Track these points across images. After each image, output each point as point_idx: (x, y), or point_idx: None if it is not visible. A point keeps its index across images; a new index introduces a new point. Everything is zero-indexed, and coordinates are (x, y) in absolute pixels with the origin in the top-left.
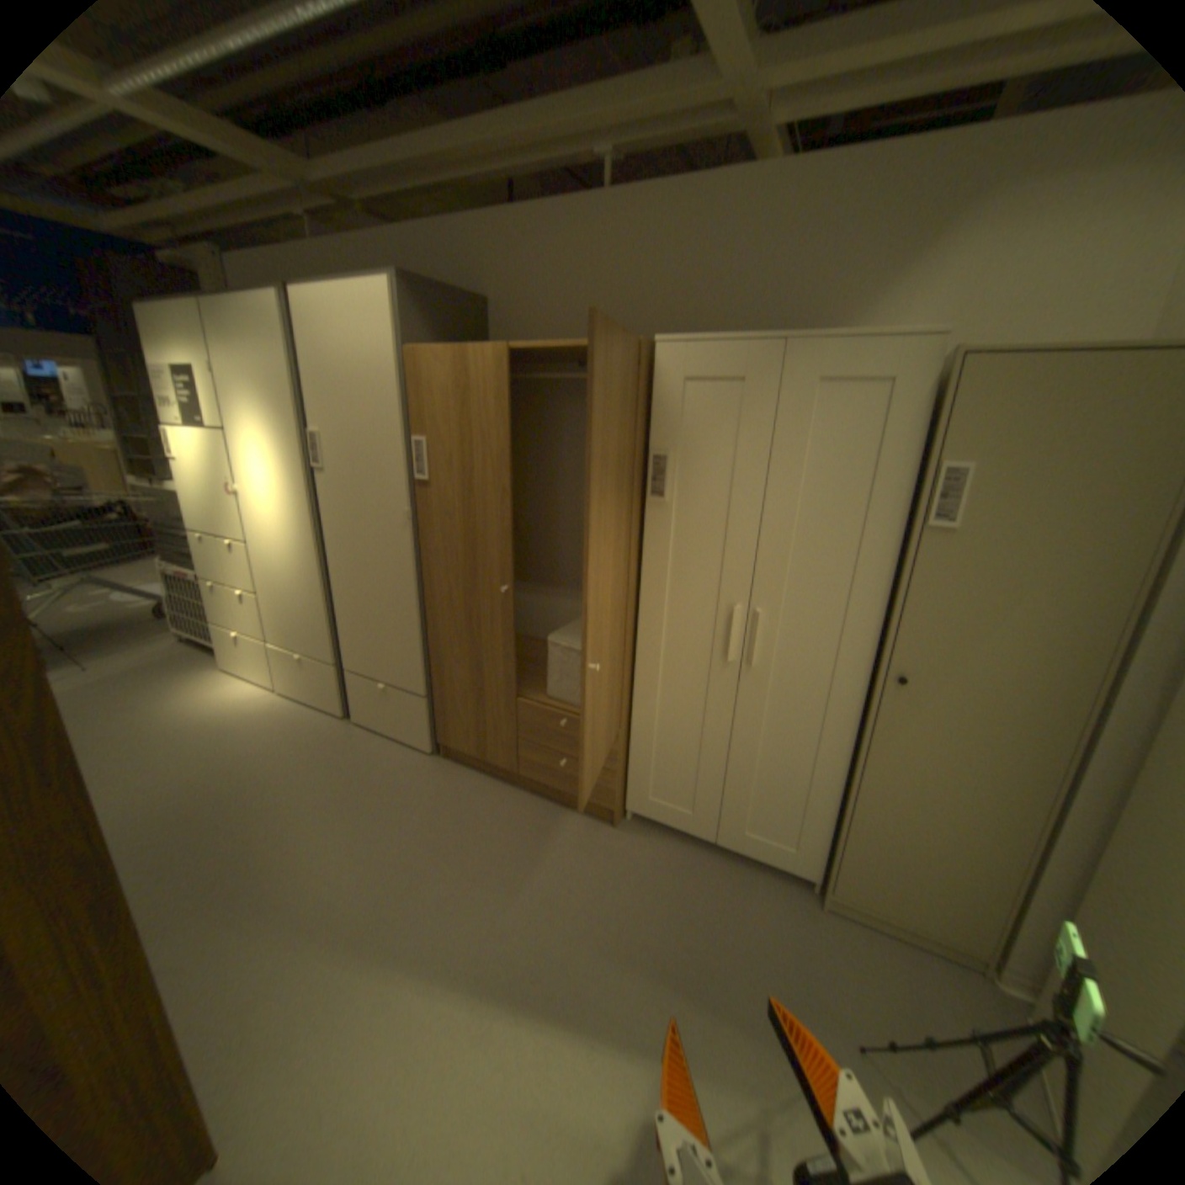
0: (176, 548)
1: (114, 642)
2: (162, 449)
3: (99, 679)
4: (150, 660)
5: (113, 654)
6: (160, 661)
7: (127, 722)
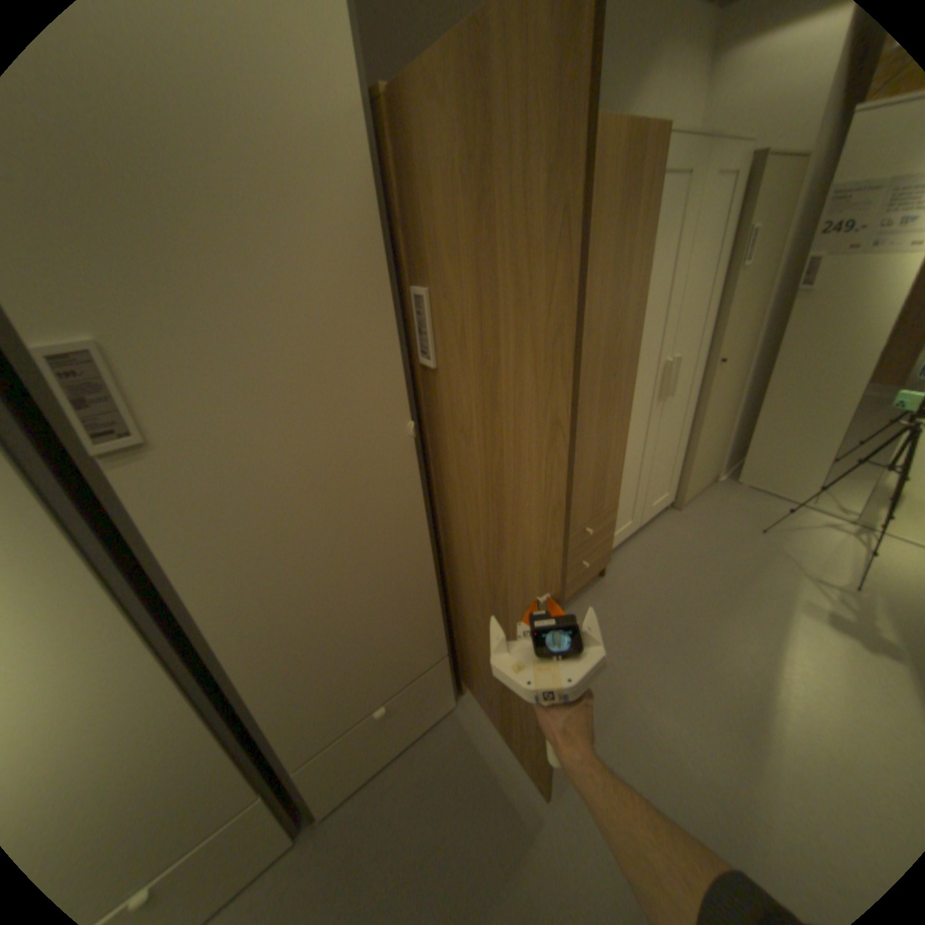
0: None
1: None
2: None
3: None
4: None
5: None
6: None
7: None
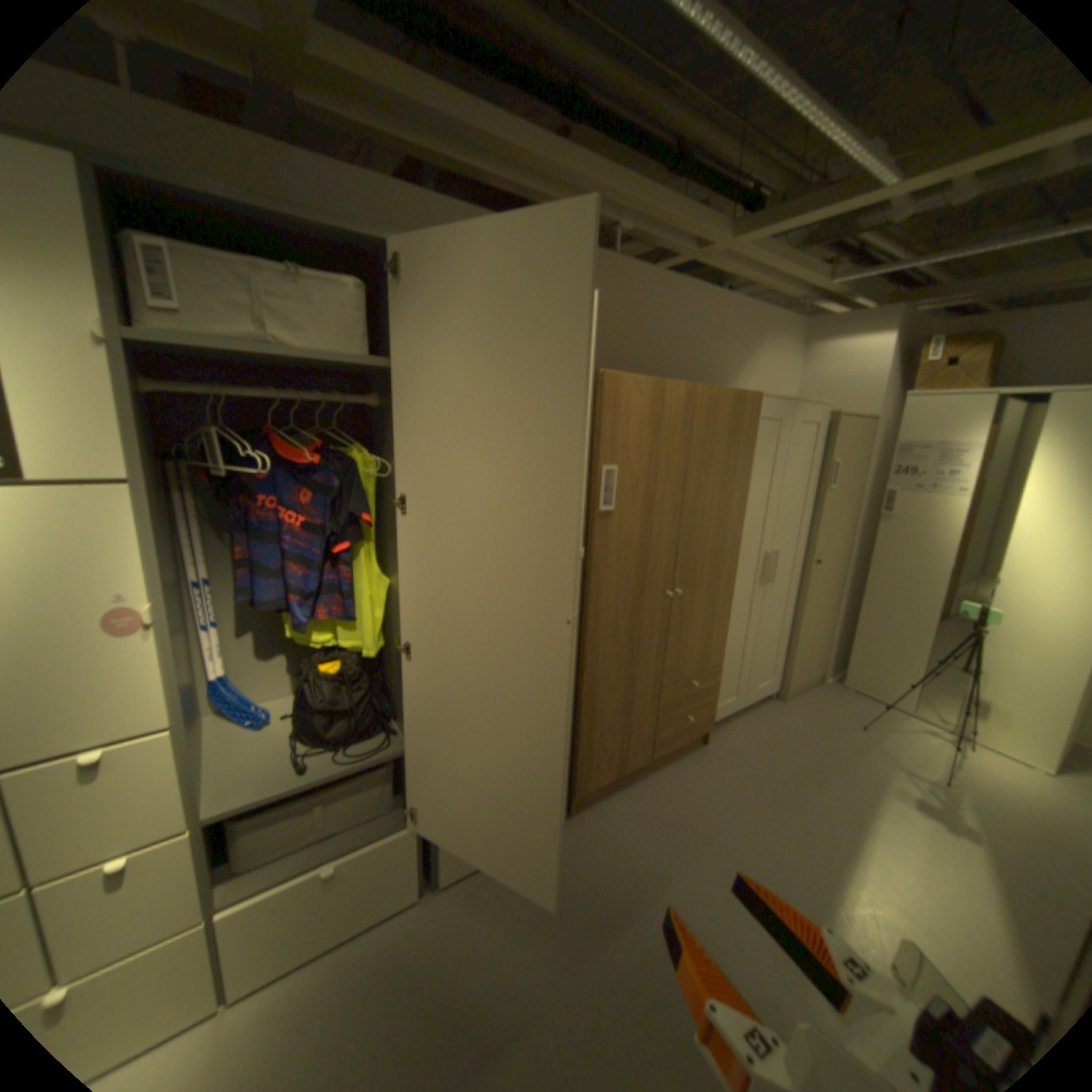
0: None
1: None
2: None
3: None
4: None
5: None
6: None
7: None
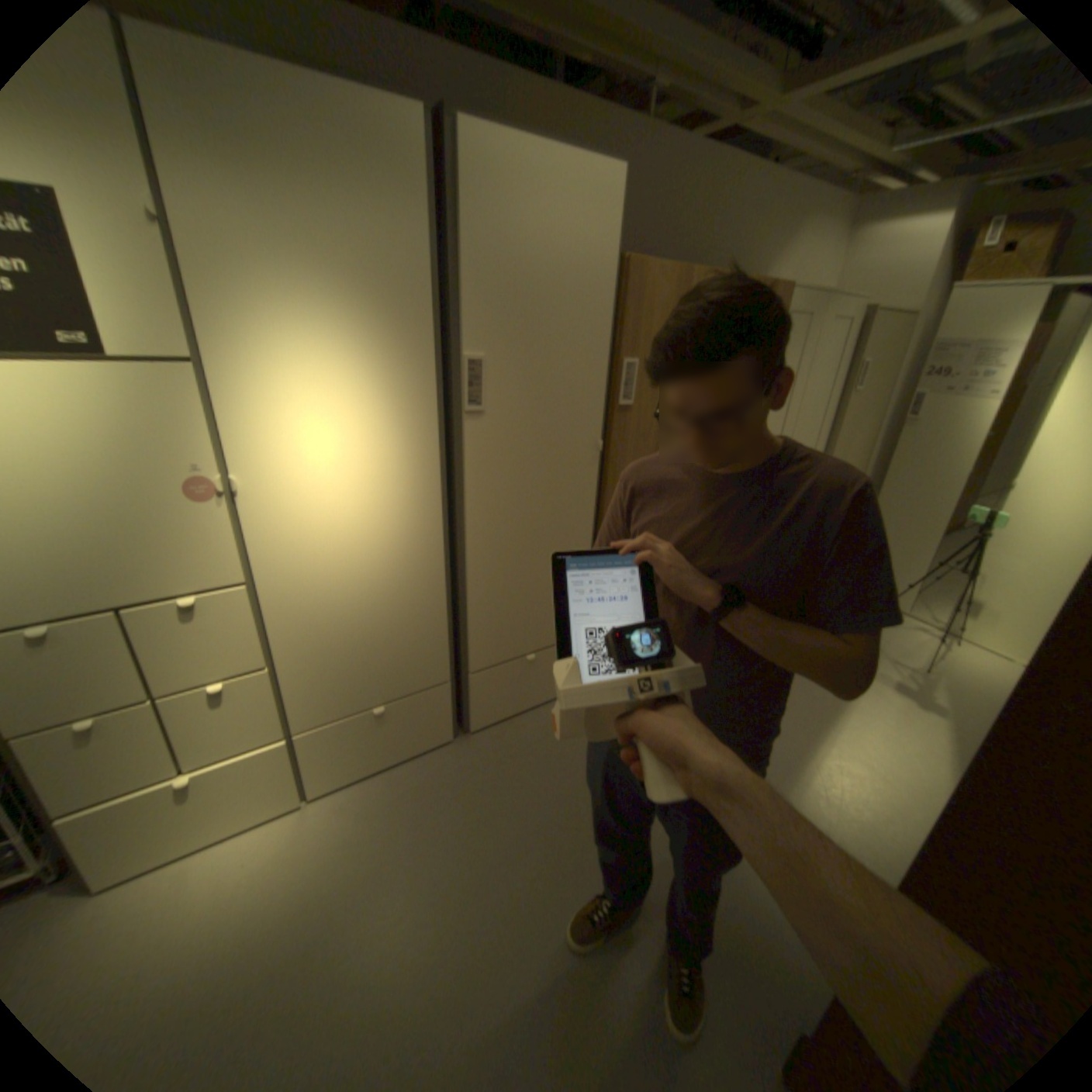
0: None
1: None
2: None
3: None
4: None
5: None
6: None
7: None
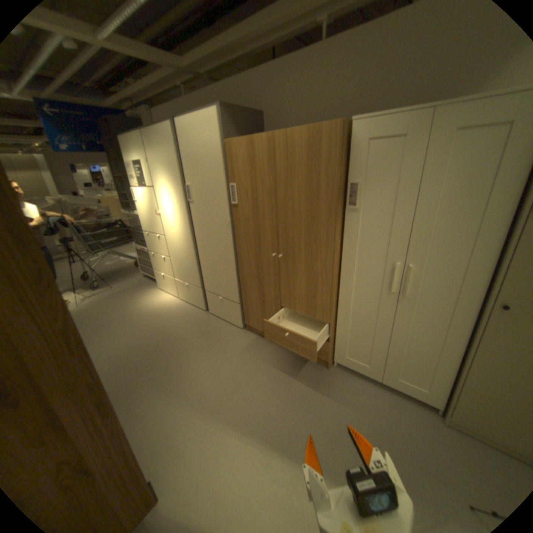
0: (140, 238)
1: (121, 276)
2: (132, 197)
3: (116, 291)
4: (134, 284)
5: (121, 281)
6: (137, 284)
7: (126, 309)
